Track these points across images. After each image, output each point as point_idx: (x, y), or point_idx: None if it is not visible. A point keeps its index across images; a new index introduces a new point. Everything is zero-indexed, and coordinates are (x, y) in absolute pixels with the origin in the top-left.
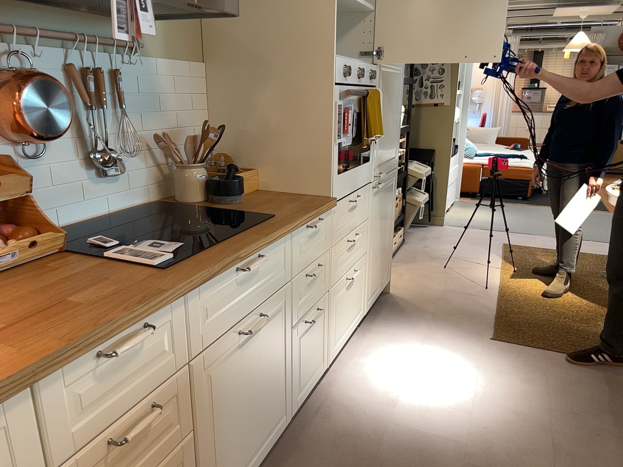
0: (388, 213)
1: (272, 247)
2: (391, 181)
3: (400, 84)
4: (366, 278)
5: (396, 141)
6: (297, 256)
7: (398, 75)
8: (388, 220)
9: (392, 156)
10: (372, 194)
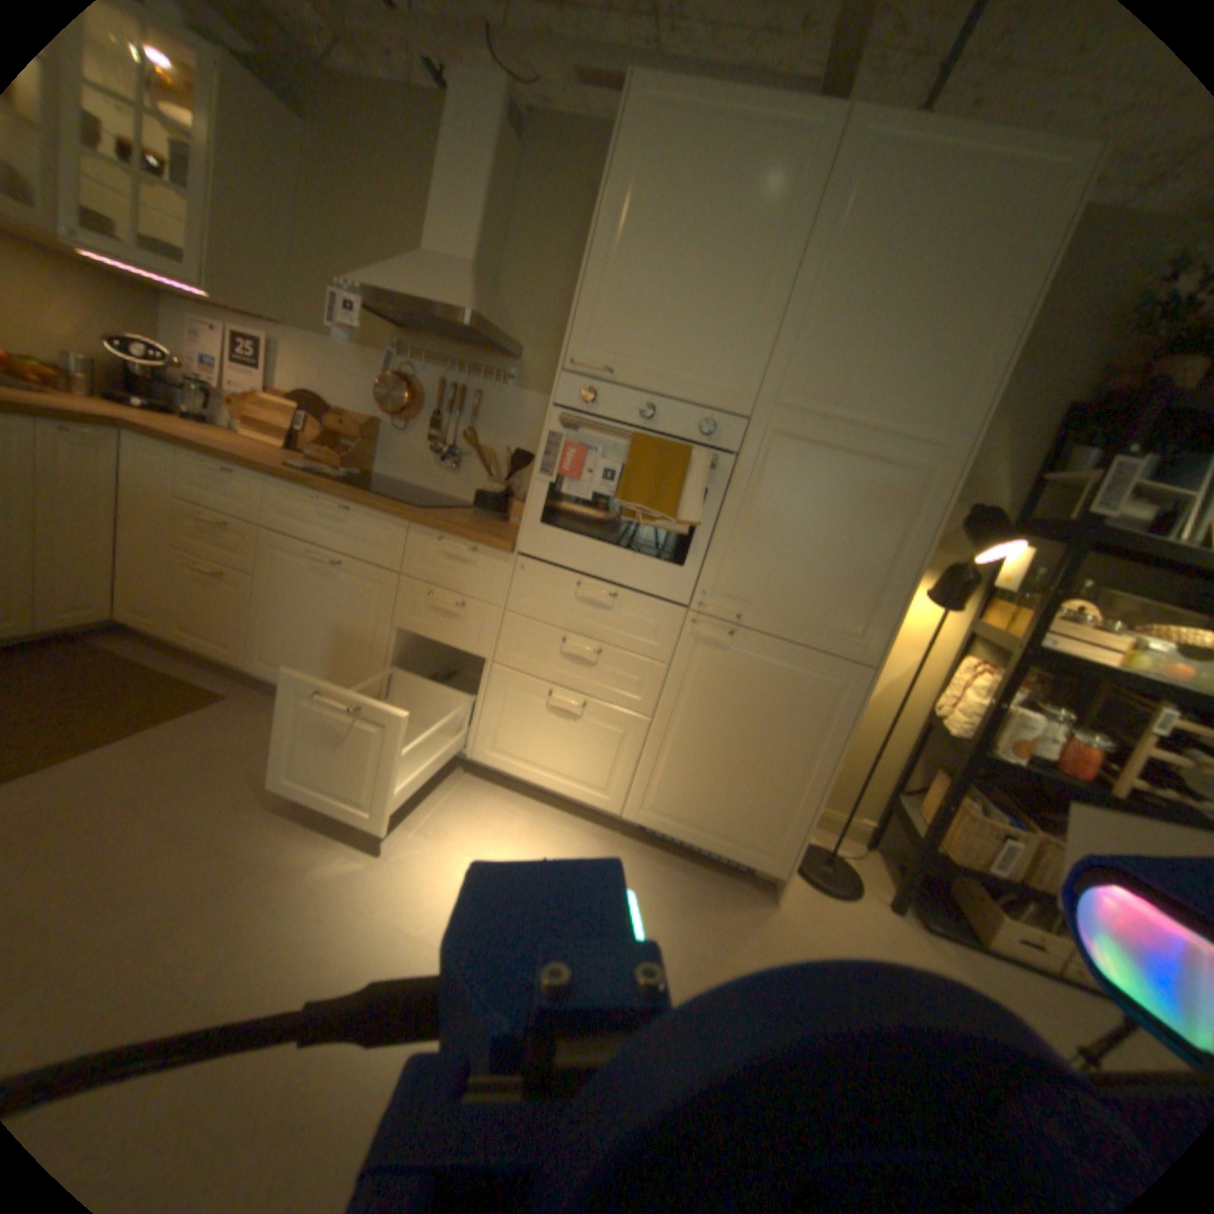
0: (789, 728)
1: (367, 515)
2: (820, 674)
3: (927, 490)
4: (639, 763)
5: (878, 607)
6: (414, 558)
7: (914, 467)
8: (792, 745)
9: (839, 625)
10: (689, 632)
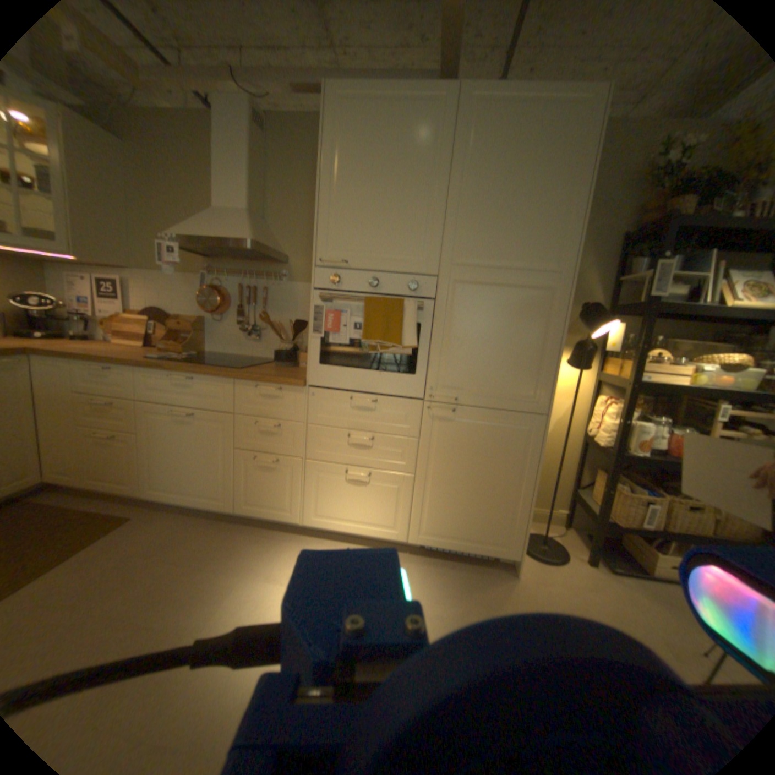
0: (502, 463)
1: (205, 380)
2: (513, 425)
3: (553, 300)
4: (412, 505)
5: (540, 376)
6: (241, 401)
7: (543, 288)
8: (506, 473)
9: (519, 392)
10: (427, 415)
